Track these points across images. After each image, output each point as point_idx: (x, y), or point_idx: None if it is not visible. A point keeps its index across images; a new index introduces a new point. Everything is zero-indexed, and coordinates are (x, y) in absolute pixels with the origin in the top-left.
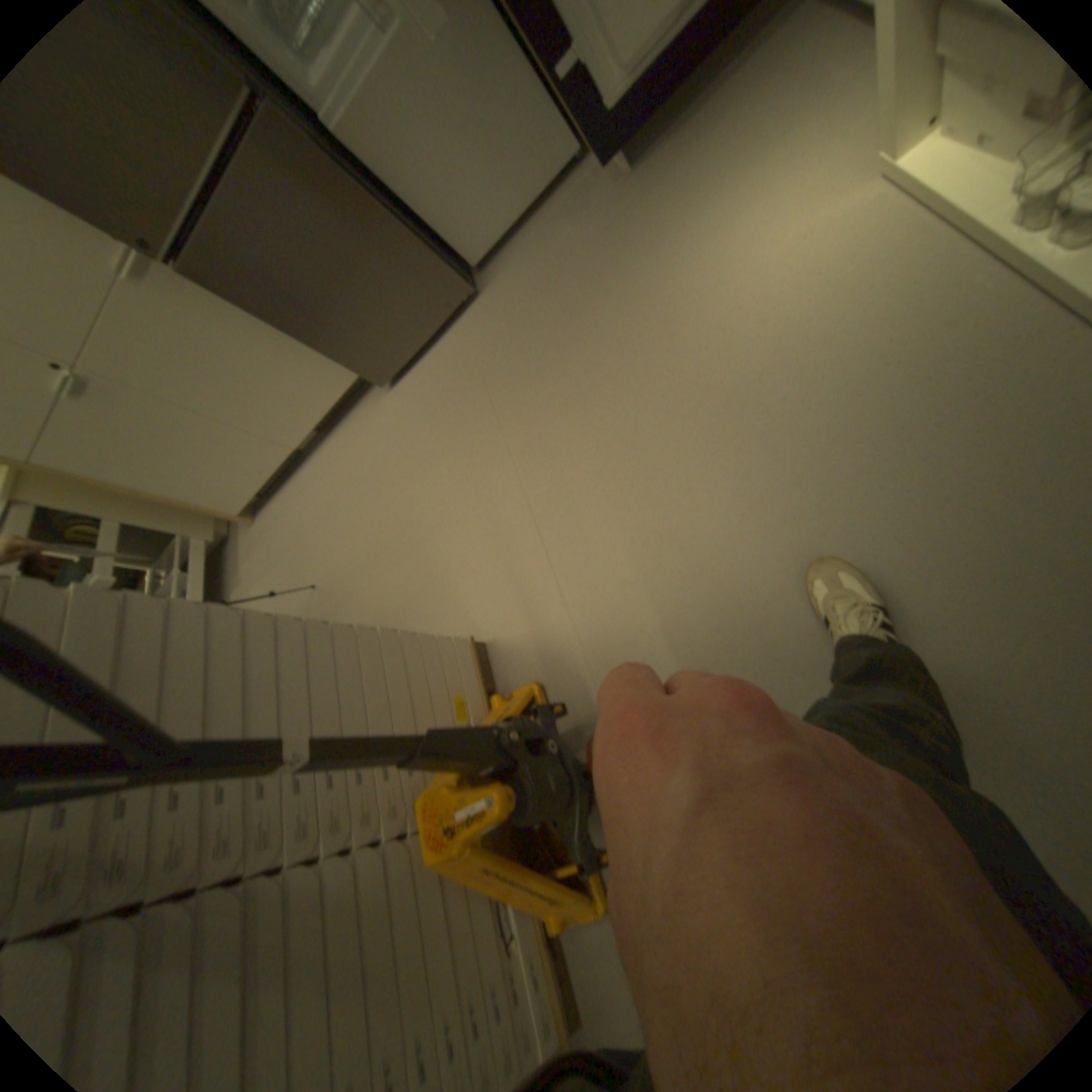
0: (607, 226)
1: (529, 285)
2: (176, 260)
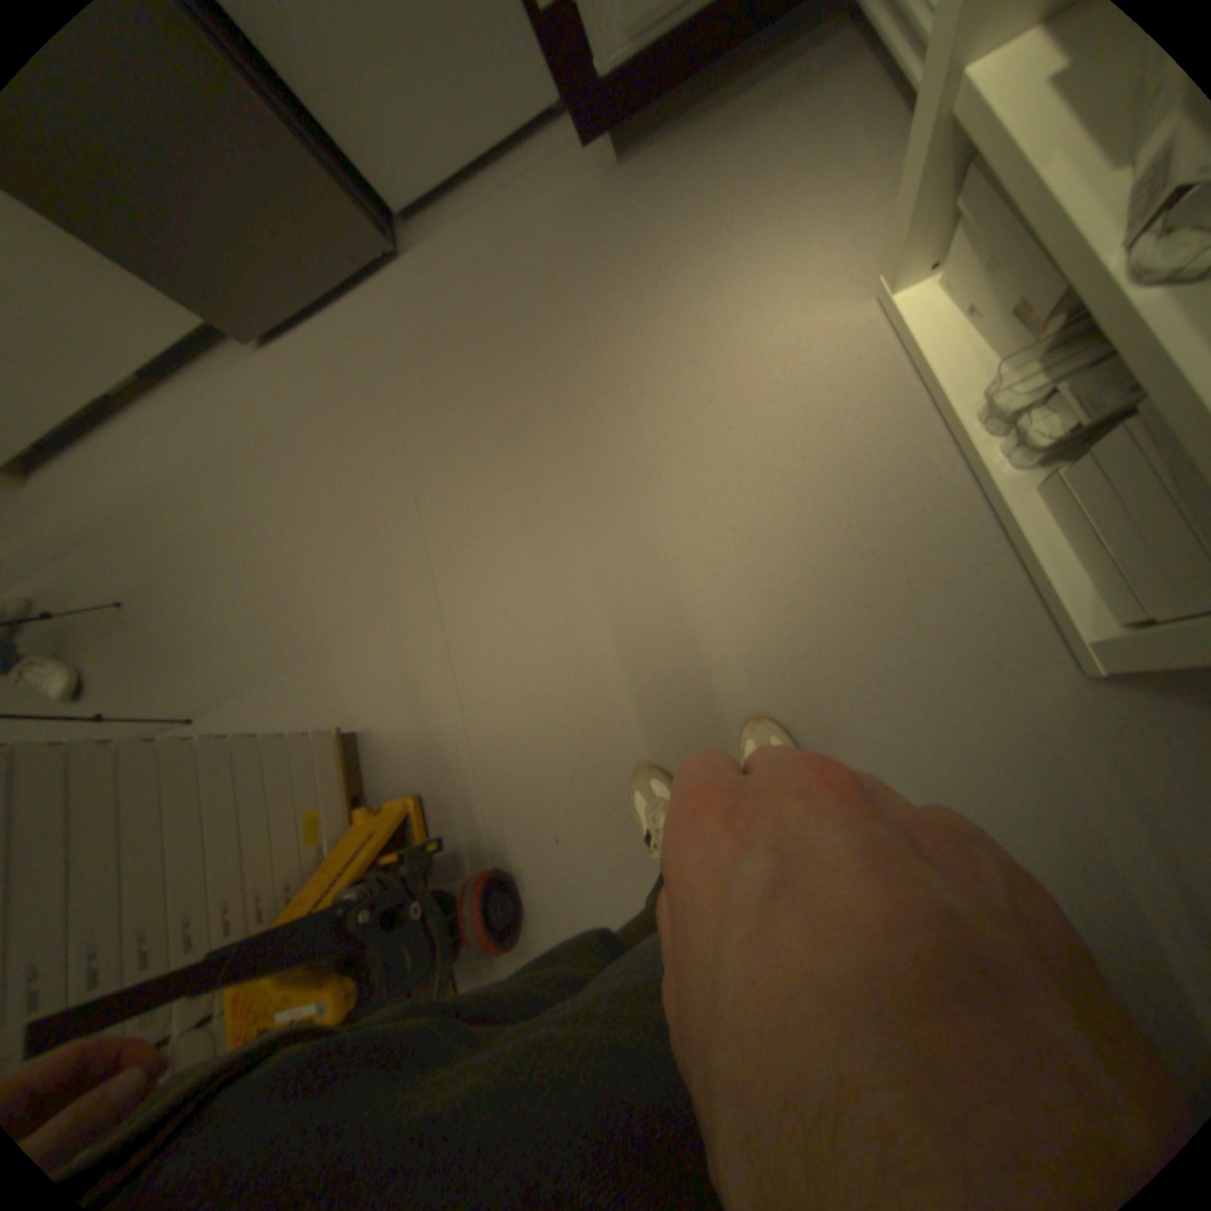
0: (577, 229)
1: (468, 271)
2: None
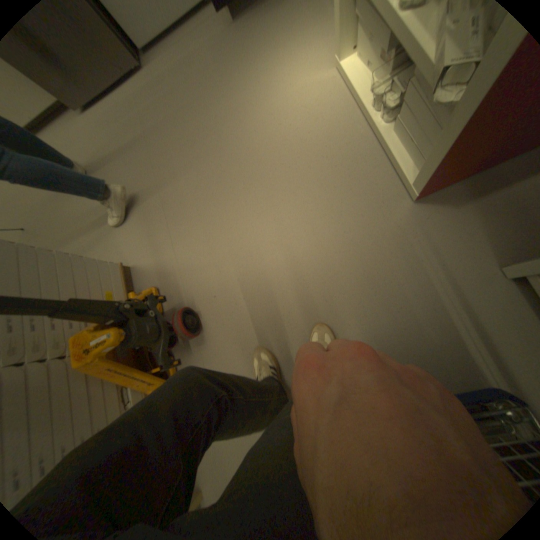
0: (216, 50)
1: (172, 71)
2: None
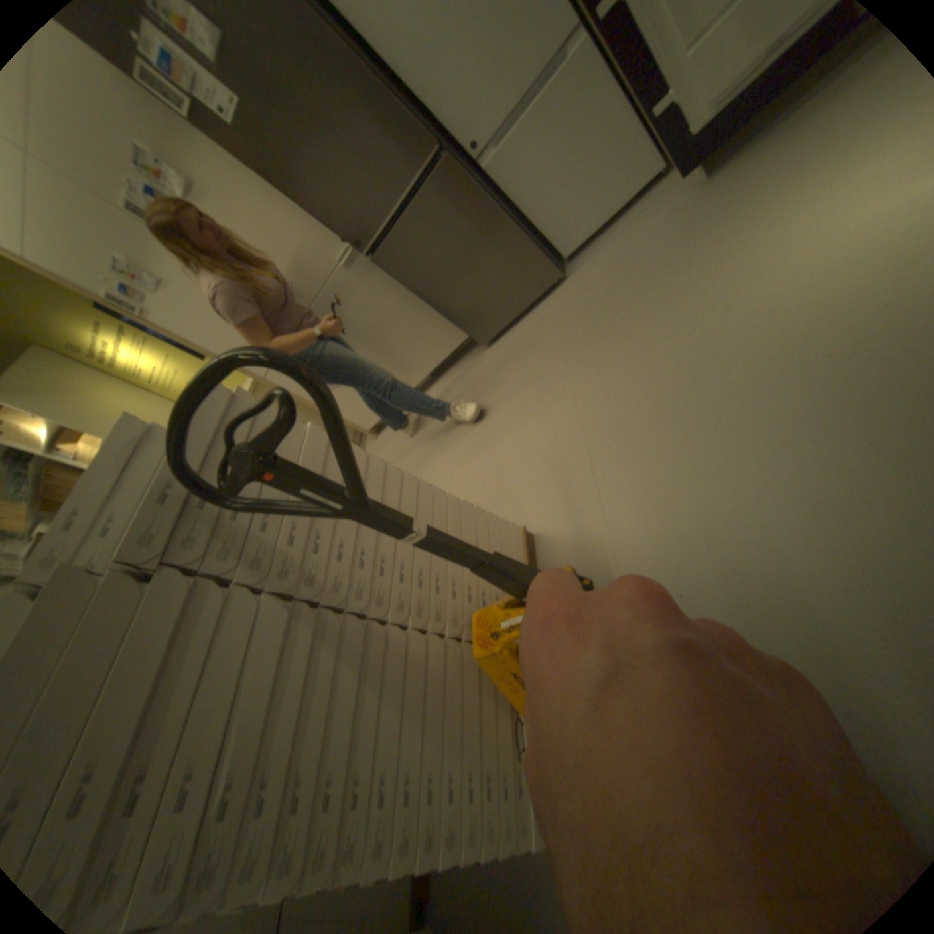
0: (682, 223)
1: (609, 270)
2: (373, 254)
